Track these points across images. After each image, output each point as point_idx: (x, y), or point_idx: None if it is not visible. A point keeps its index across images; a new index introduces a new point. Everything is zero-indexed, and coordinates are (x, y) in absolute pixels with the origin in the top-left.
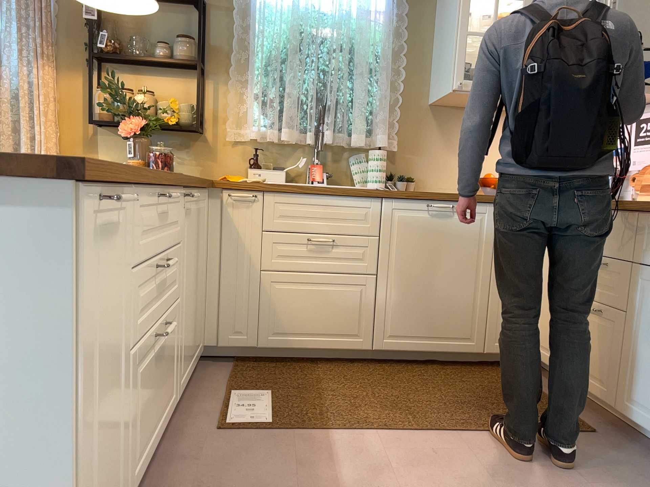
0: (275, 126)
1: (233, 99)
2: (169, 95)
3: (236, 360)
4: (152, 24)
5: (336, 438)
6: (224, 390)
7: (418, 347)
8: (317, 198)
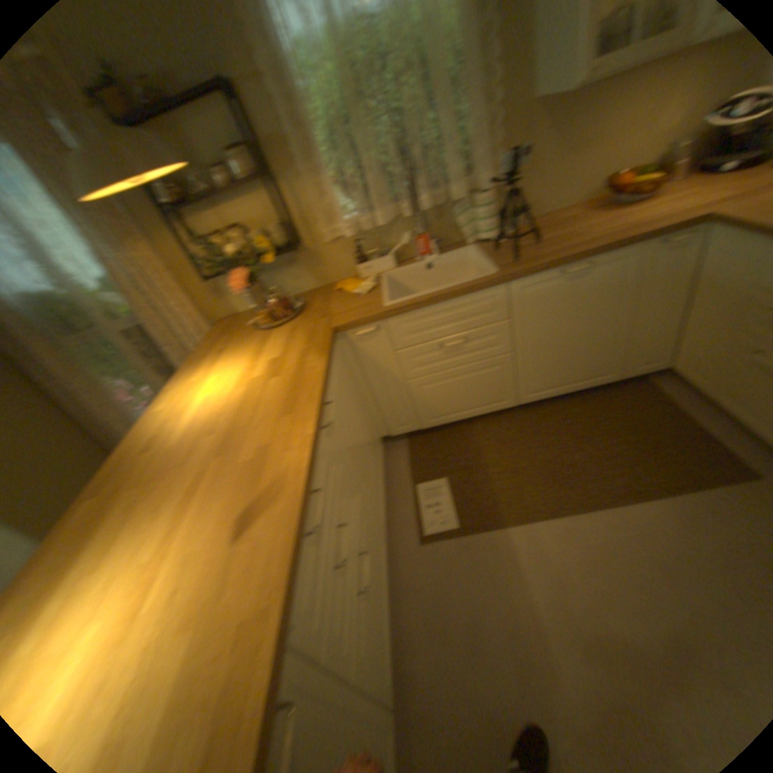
0: (362, 213)
1: (308, 198)
2: (247, 220)
3: (406, 437)
4: (185, 143)
5: (514, 536)
6: (409, 484)
7: (557, 392)
8: (436, 307)
